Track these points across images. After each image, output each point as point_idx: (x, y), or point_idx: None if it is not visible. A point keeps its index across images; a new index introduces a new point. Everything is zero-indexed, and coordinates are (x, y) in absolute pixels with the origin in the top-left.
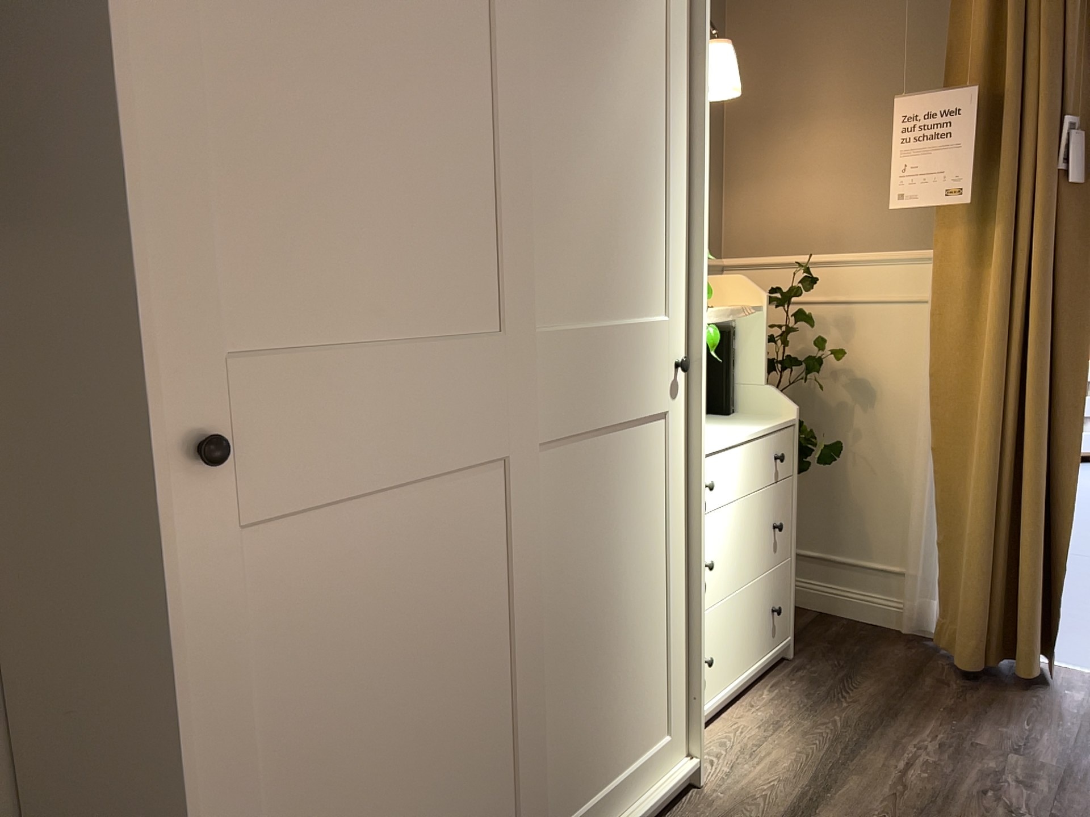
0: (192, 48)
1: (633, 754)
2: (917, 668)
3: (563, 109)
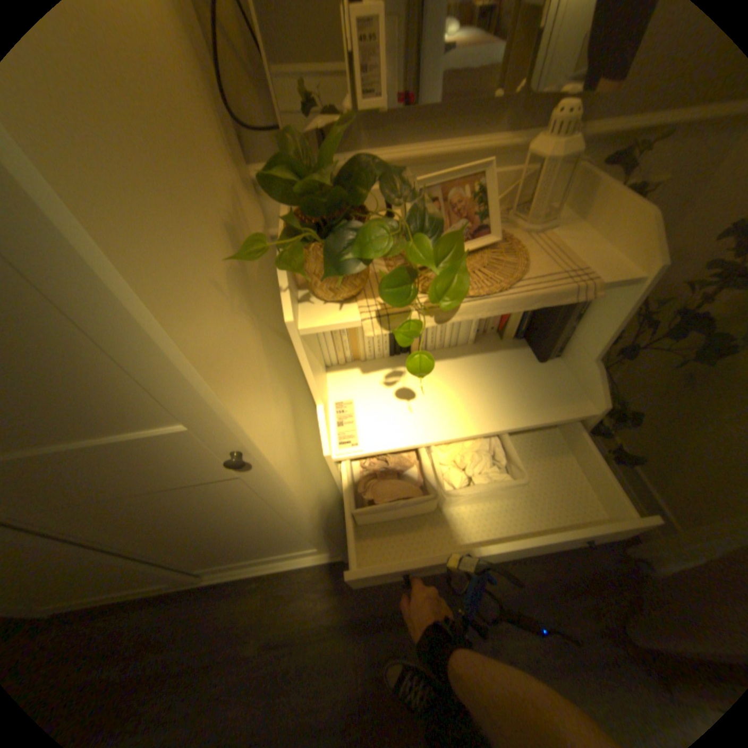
0: None
1: (273, 556)
2: (596, 584)
3: None
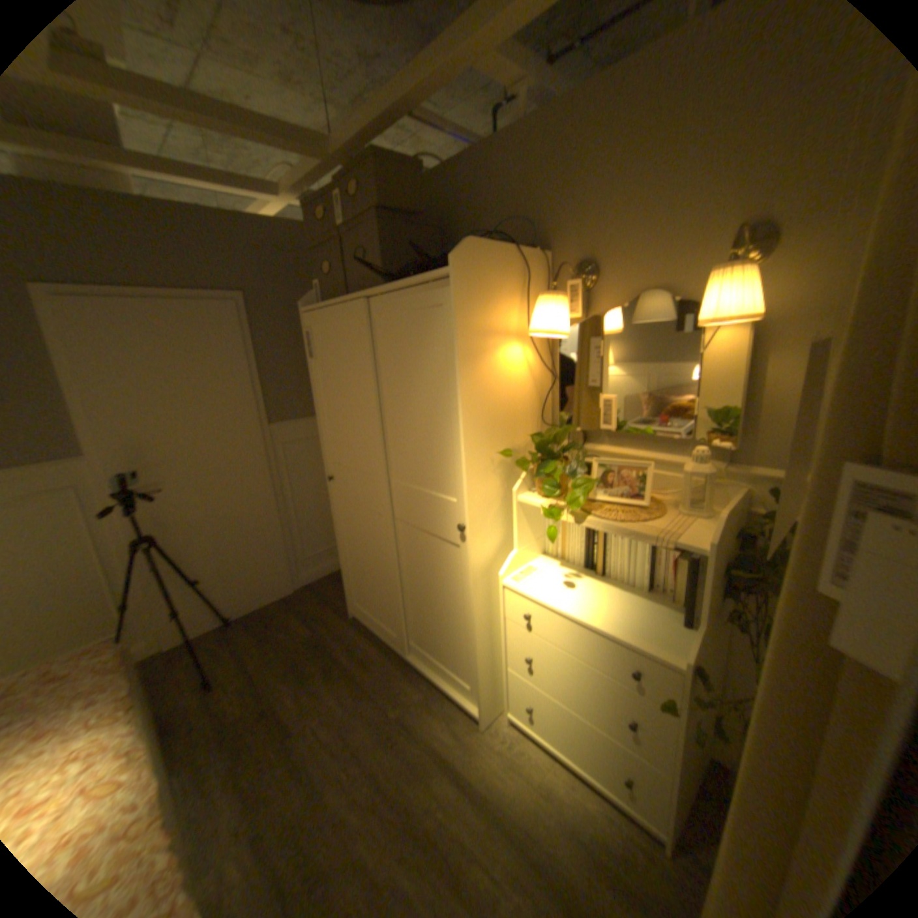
0: (322, 408)
1: (448, 670)
2: None
3: (396, 406)
